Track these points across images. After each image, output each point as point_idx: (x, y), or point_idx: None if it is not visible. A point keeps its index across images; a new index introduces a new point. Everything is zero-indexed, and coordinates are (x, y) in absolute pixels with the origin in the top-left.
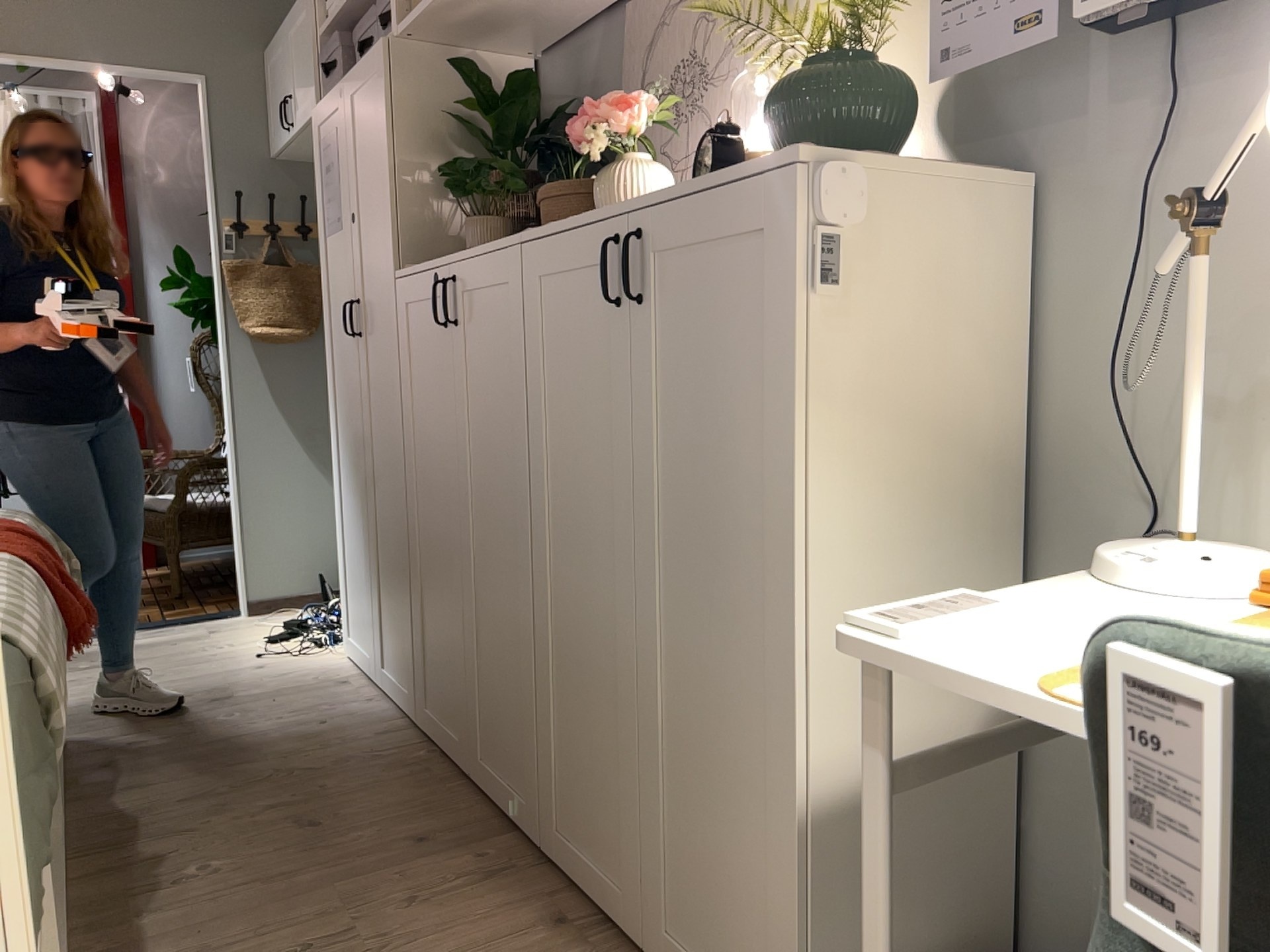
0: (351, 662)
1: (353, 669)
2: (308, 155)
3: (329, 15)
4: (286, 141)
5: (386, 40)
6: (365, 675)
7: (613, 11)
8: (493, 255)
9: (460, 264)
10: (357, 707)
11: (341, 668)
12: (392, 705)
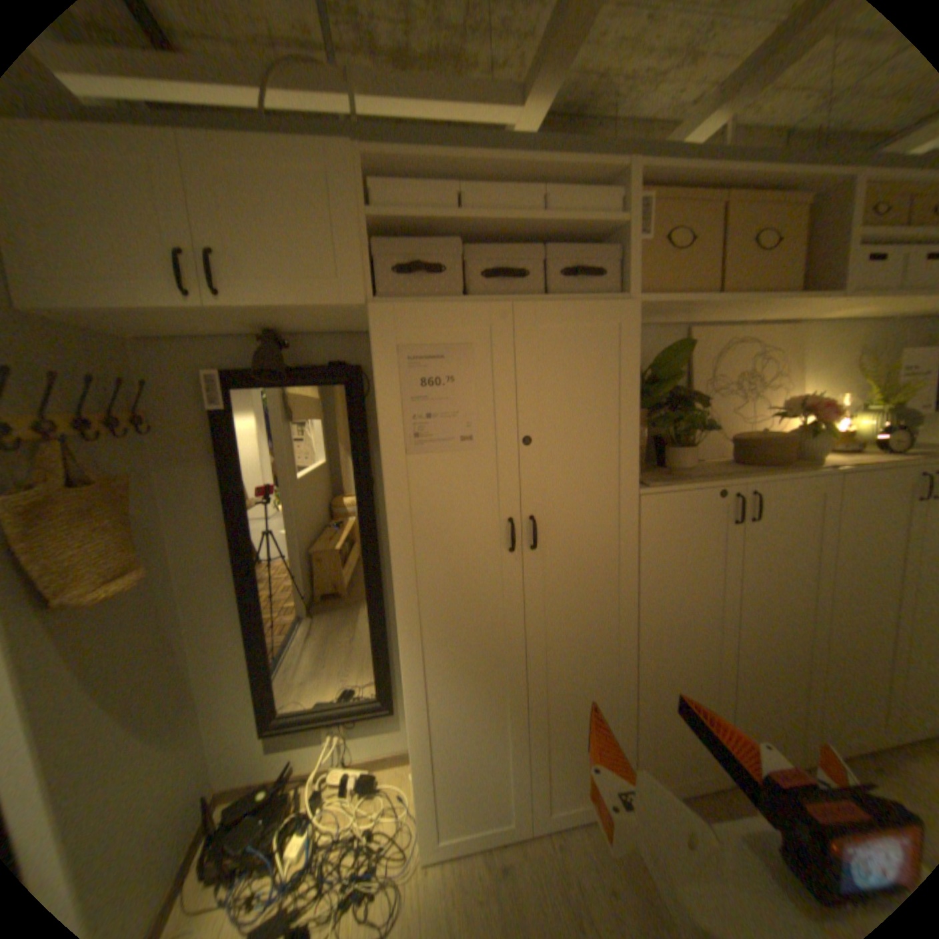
0: (449, 862)
1: (469, 860)
2: (100, 321)
3: (372, 199)
4: (156, 308)
5: (634, 305)
6: (490, 849)
7: (667, 326)
8: (812, 479)
9: (767, 484)
10: (574, 861)
11: (458, 874)
12: (579, 829)
